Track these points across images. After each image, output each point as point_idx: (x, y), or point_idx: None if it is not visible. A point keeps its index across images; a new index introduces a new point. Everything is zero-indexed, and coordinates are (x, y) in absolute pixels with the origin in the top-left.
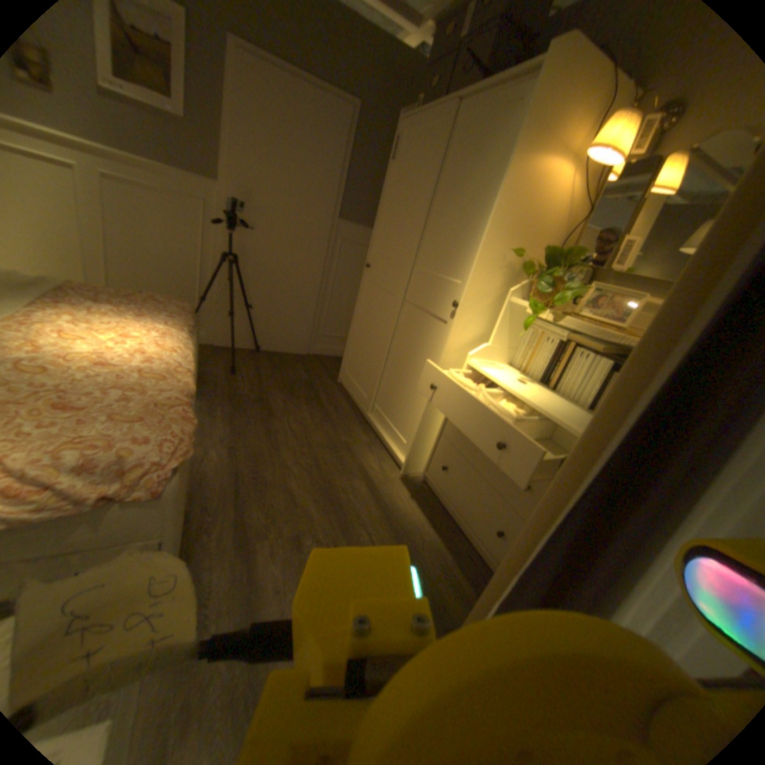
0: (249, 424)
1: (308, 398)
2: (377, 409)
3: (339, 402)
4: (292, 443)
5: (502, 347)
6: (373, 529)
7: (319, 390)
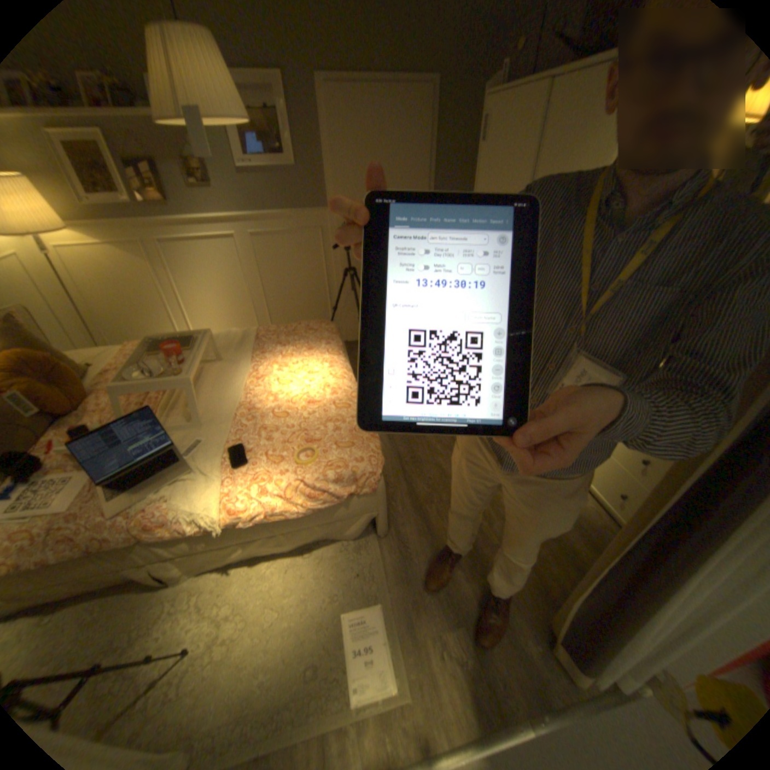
0: None
1: None
2: None
3: None
4: None
5: None
6: None
7: None
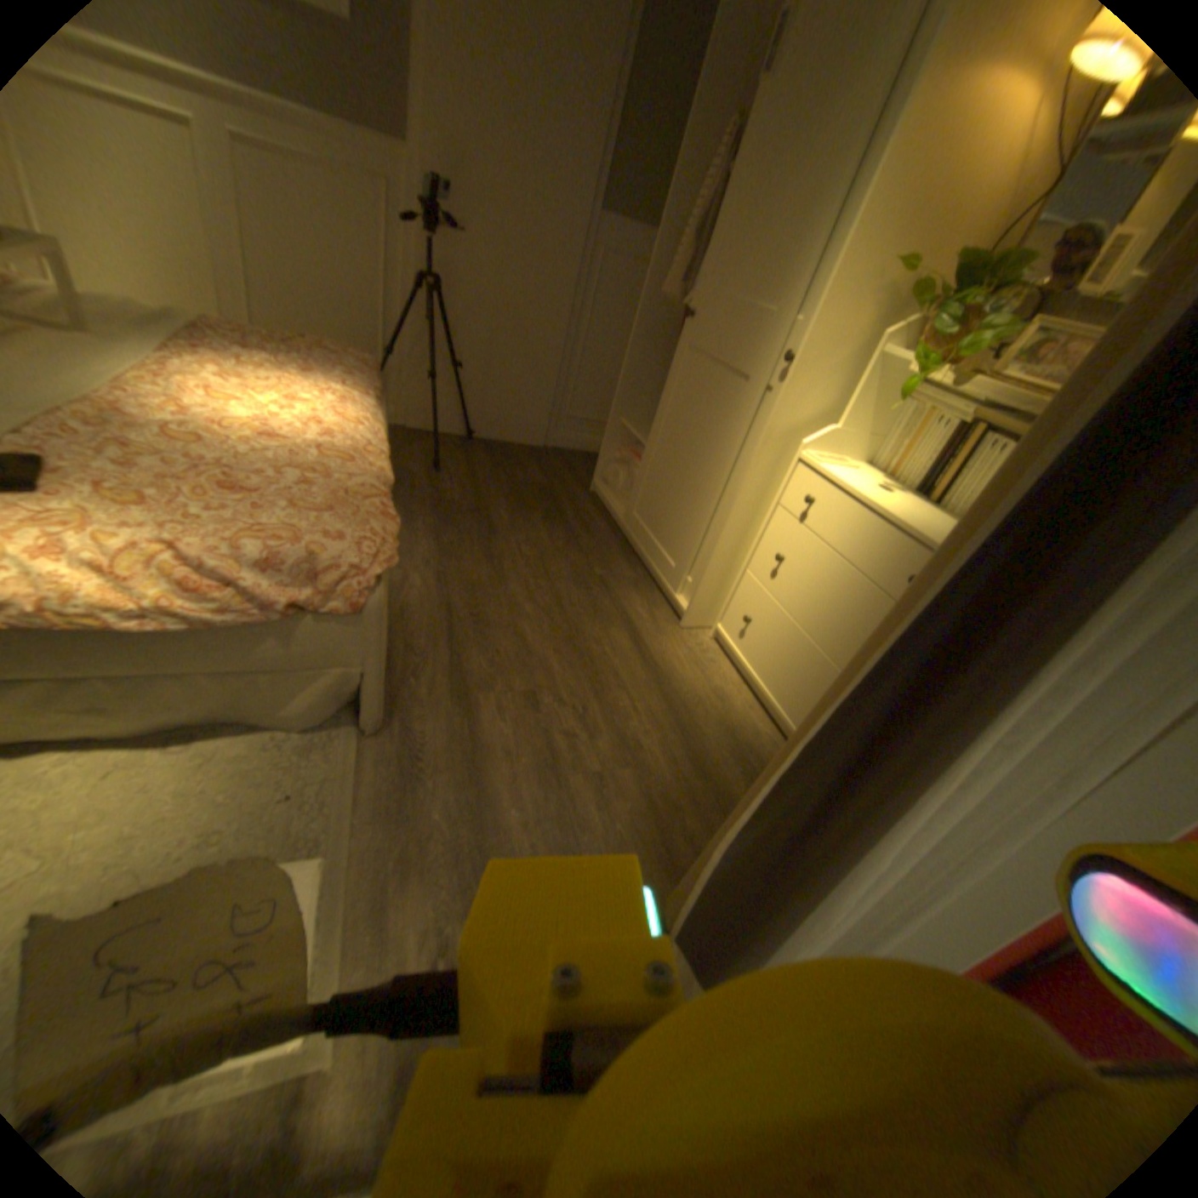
0: (462, 542)
1: (547, 512)
2: (650, 532)
3: (591, 520)
4: (523, 572)
5: (860, 433)
6: (637, 694)
7: (563, 501)
